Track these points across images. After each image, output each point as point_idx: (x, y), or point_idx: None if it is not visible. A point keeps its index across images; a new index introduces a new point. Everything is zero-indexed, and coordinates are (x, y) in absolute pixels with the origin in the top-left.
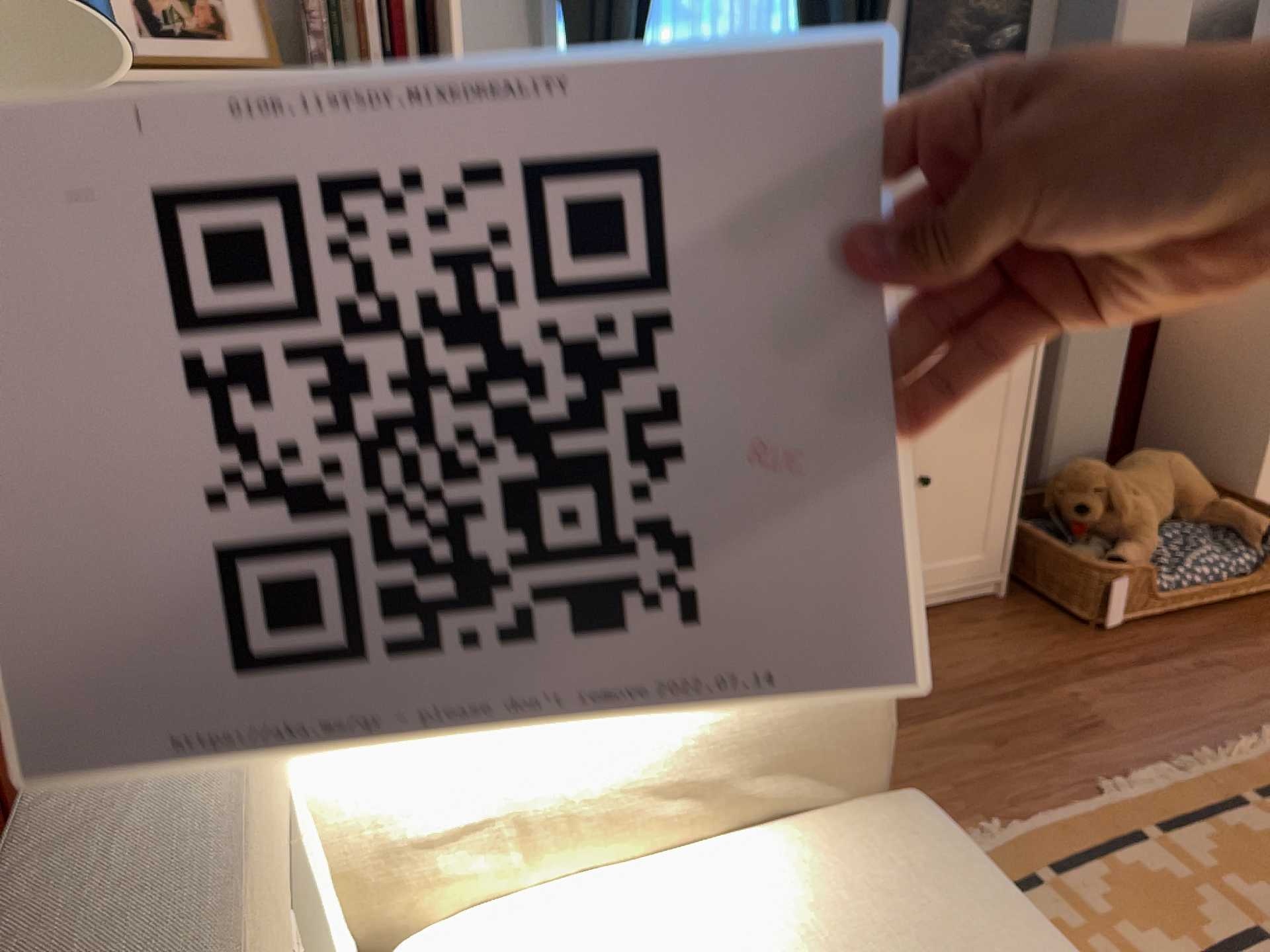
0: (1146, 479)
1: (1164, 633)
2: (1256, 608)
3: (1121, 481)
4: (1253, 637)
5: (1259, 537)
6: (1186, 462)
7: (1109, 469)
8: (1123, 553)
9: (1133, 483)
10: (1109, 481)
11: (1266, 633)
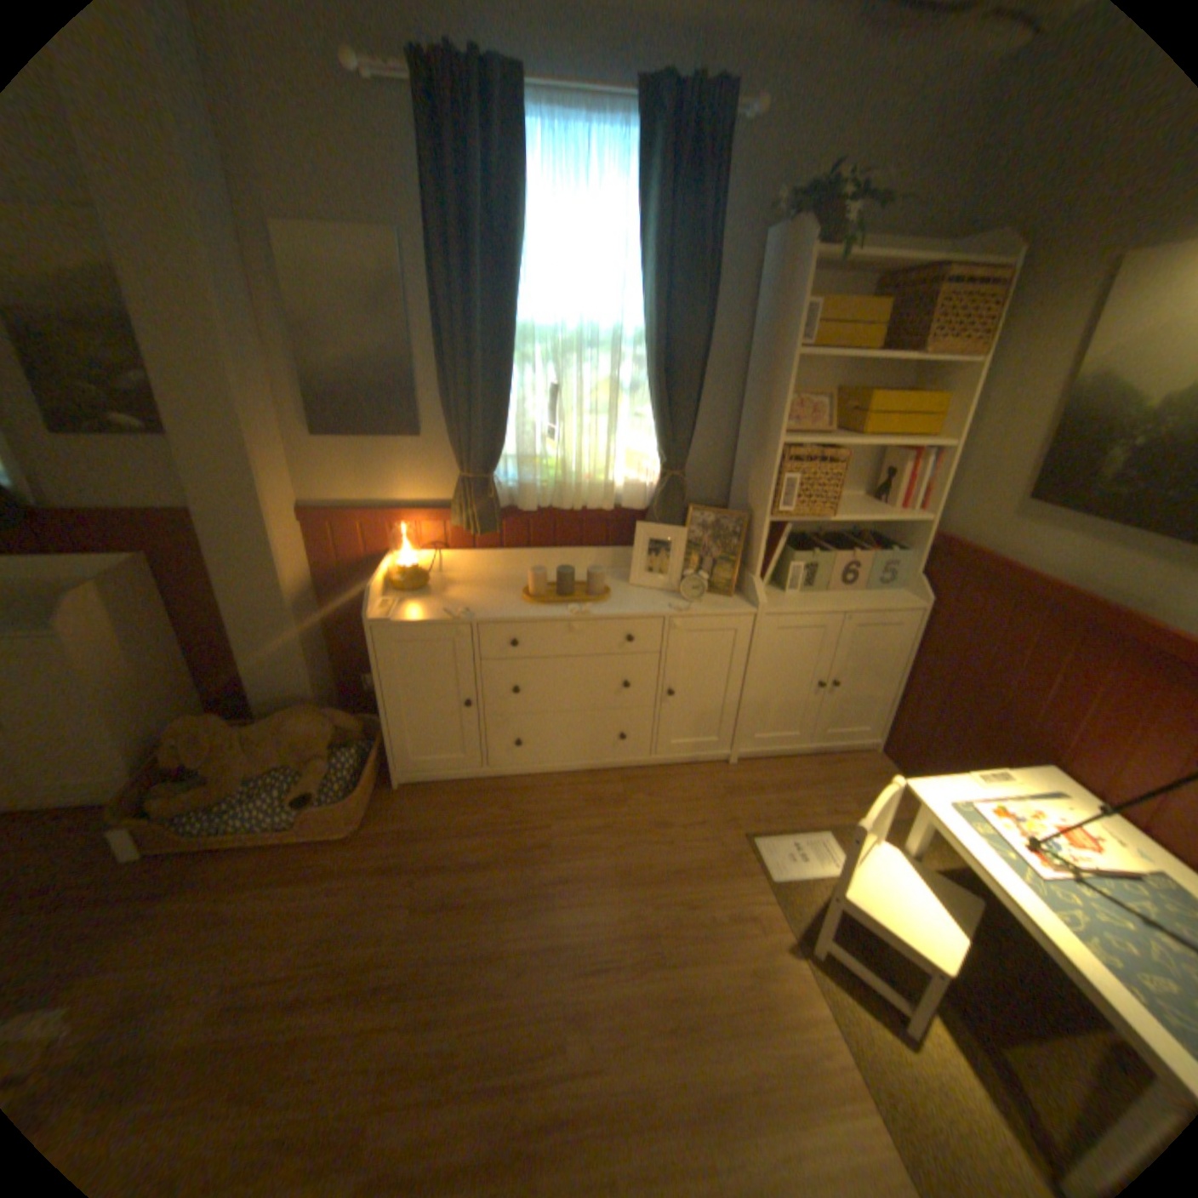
0: (255, 737)
1: (174, 873)
2: (290, 858)
3: (199, 742)
4: (228, 892)
5: (288, 805)
6: (299, 726)
7: (207, 728)
8: (167, 802)
9: (241, 739)
10: (184, 741)
11: (245, 890)
